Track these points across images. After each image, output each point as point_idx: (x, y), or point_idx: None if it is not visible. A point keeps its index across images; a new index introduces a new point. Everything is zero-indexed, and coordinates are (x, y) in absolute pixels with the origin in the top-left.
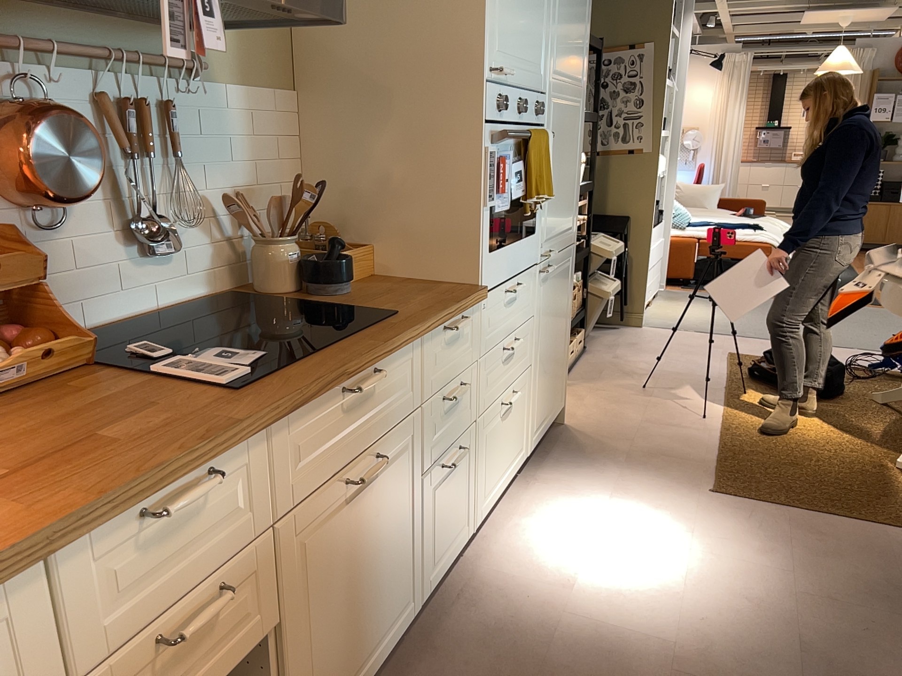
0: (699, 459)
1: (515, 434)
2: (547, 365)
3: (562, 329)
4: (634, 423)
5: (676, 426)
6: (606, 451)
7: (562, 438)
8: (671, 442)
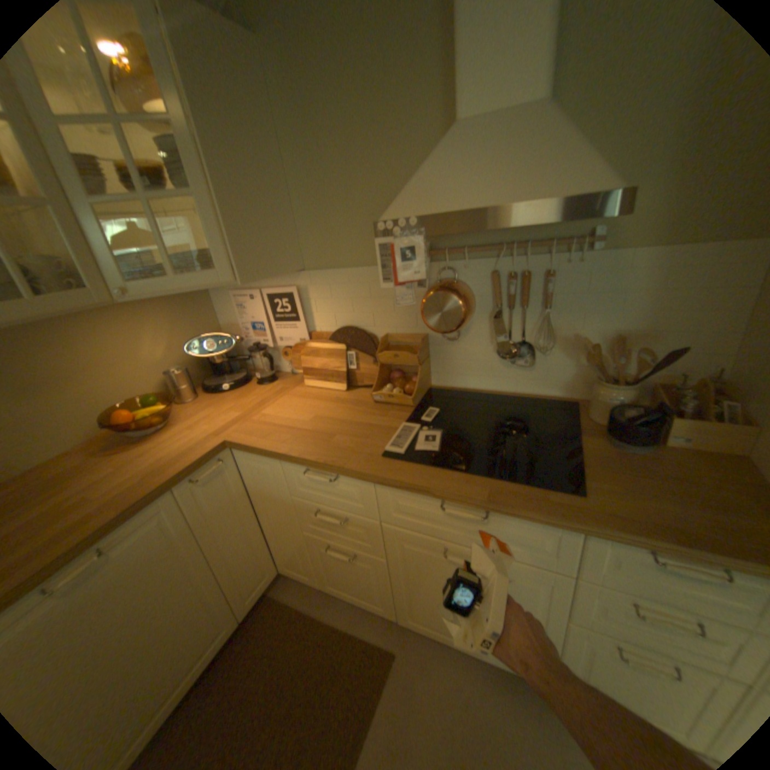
0: None
1: None
2: None
3: None
4: None
5: None
6: None
7: None
8: None
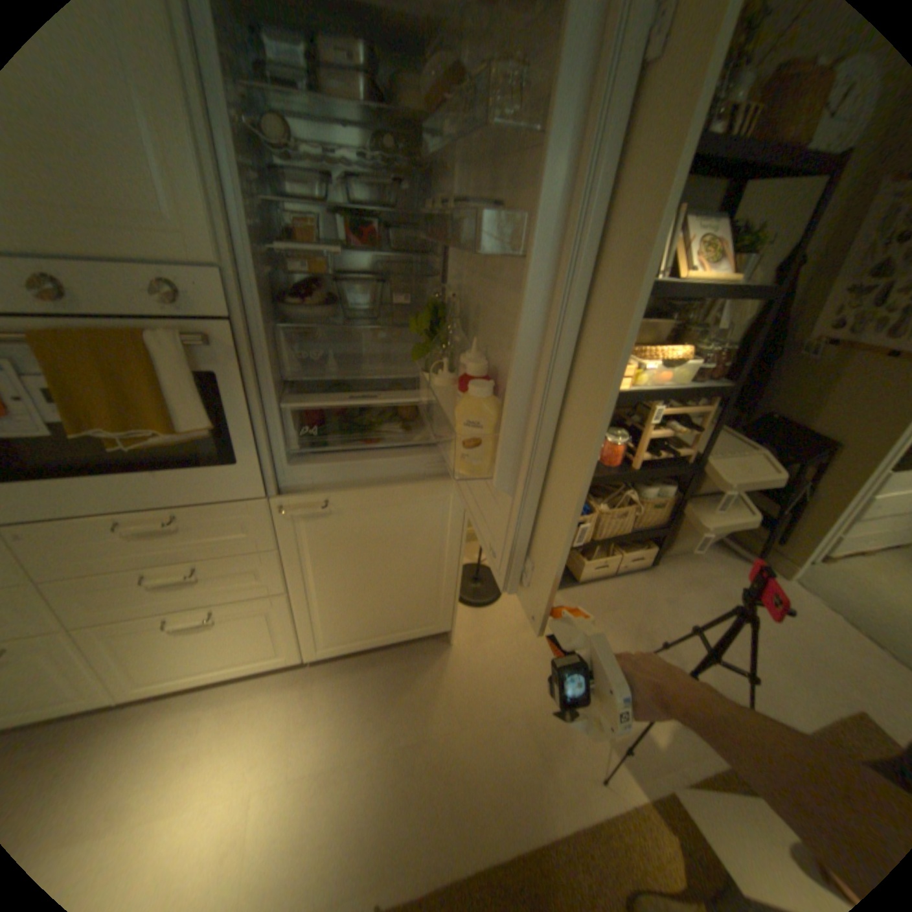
0: (469, 844)
1: (236, 646)
2: (356, 596)
3: (414, 567)
4: (511, 708)
5: (545, 762)
6: (413, 717)
7: (415, 660)
8: (491, 780)
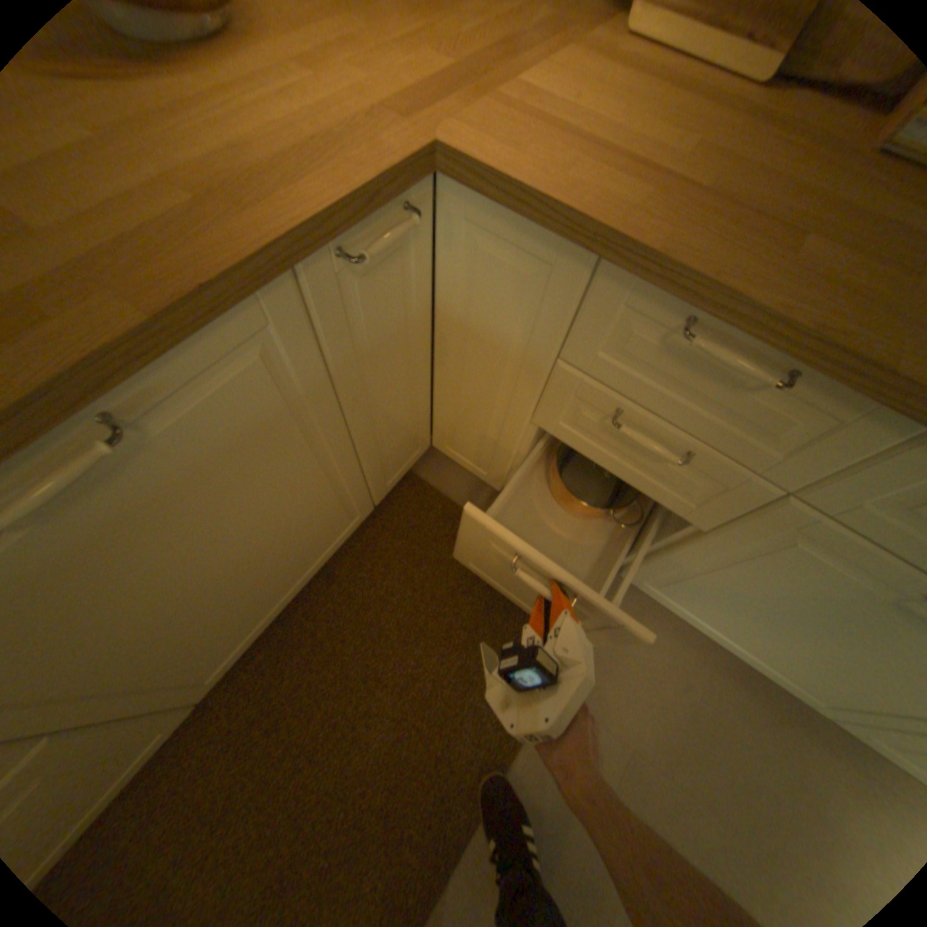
0: None
1: None
2: None
3: None
4: None
5: None
6: None
7: None
8: None
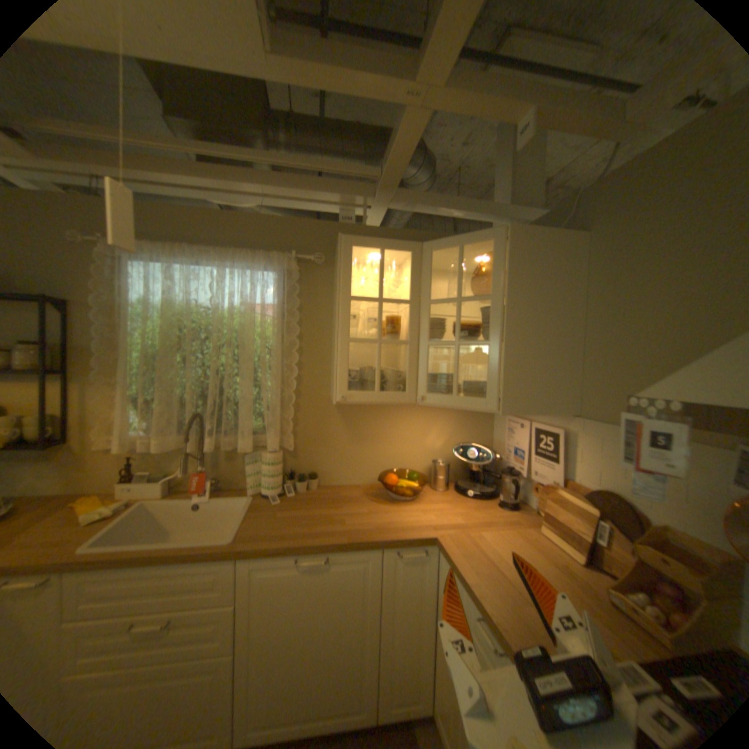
0: None
1: None
2: None
3: None
4: None
5: None
6: None
7: None
8: None
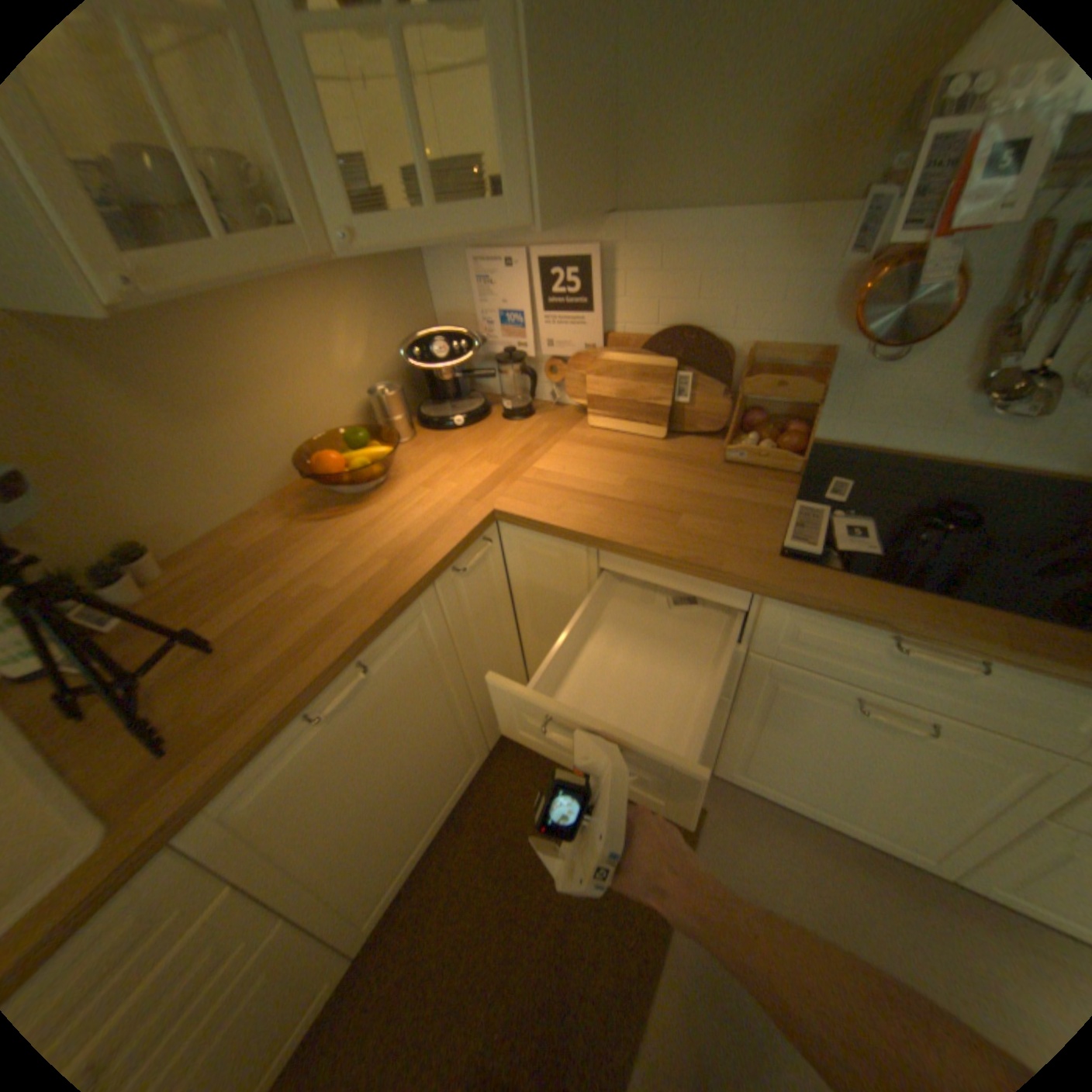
0: None
1: None
2: None
3: None
4: None
5: None
6: None
7: None
8: None
